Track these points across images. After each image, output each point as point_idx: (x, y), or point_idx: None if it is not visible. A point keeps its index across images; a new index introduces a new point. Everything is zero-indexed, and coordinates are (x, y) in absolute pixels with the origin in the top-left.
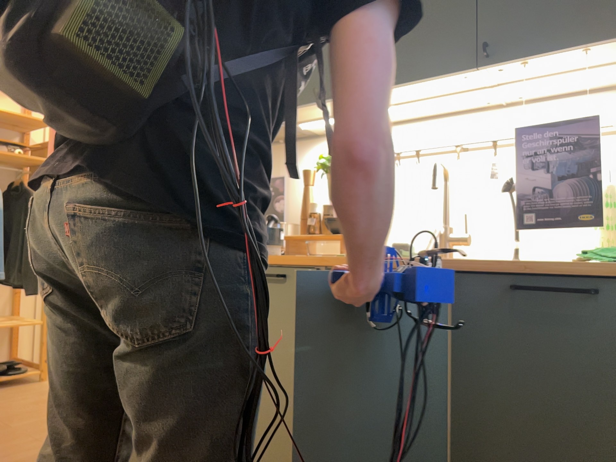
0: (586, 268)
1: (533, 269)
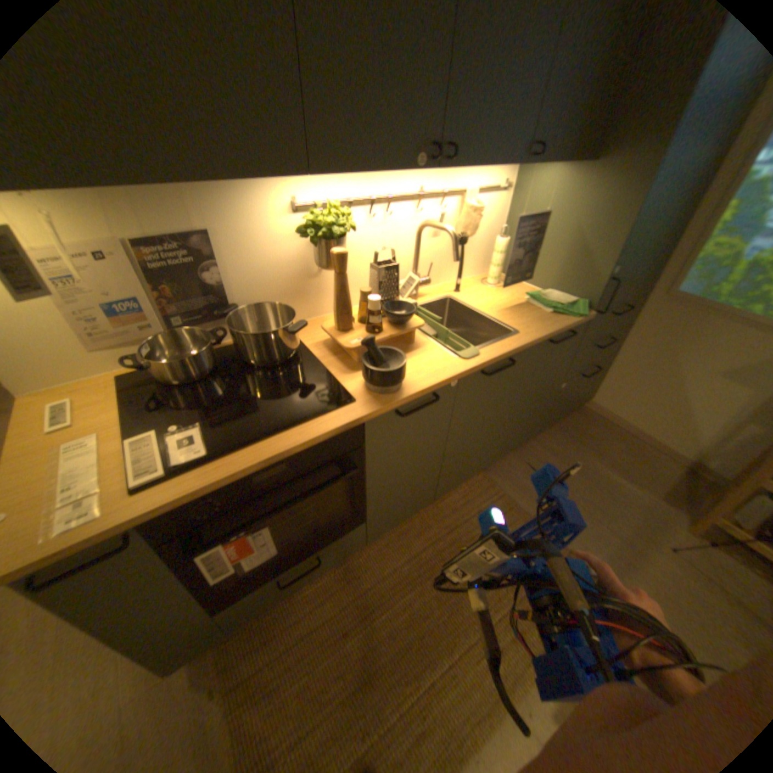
0: (575, 325)
1: (560, 331)
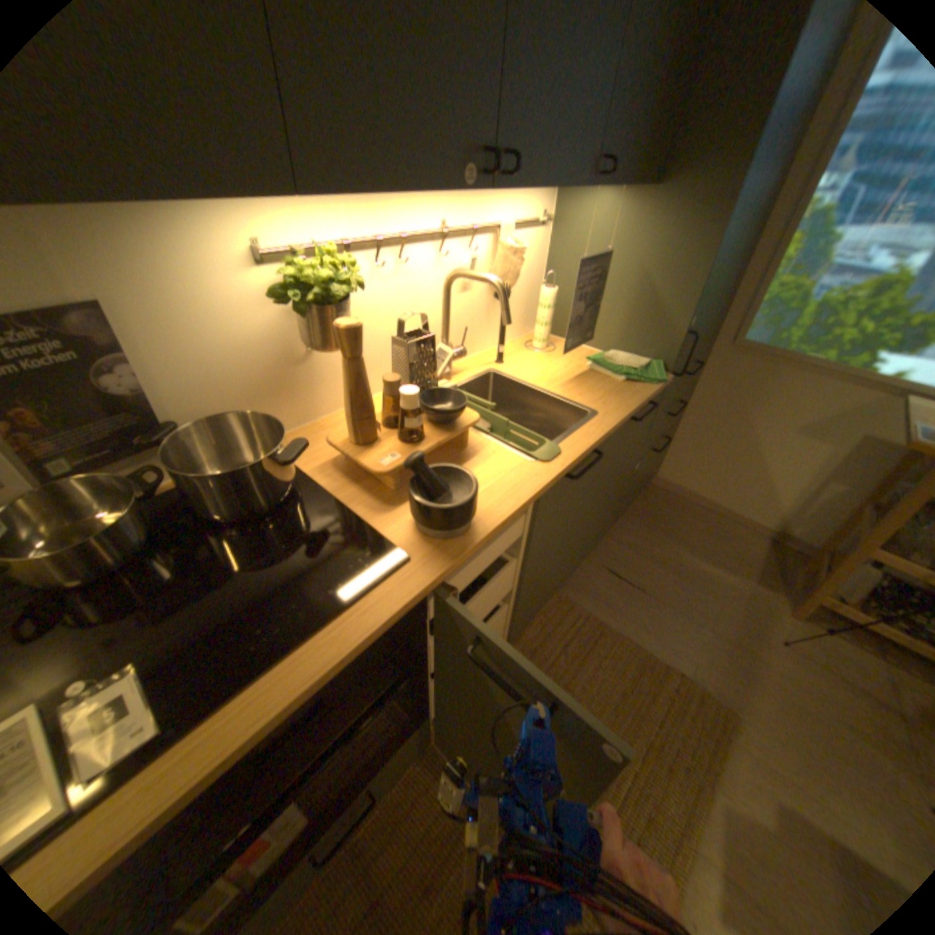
0: (656, 394)
1: (642, 405)
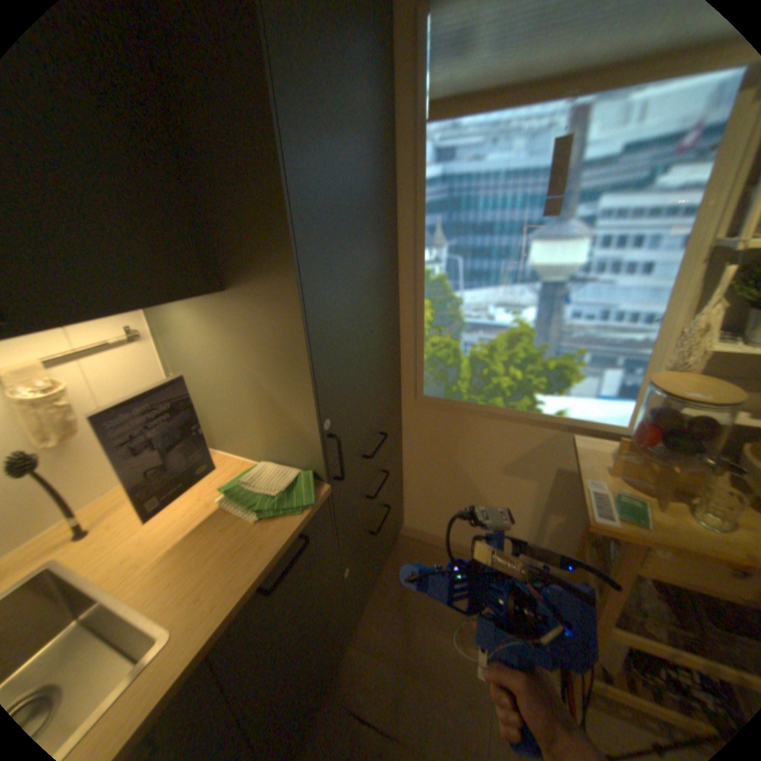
0: (298, 533)
1: (271, 566)
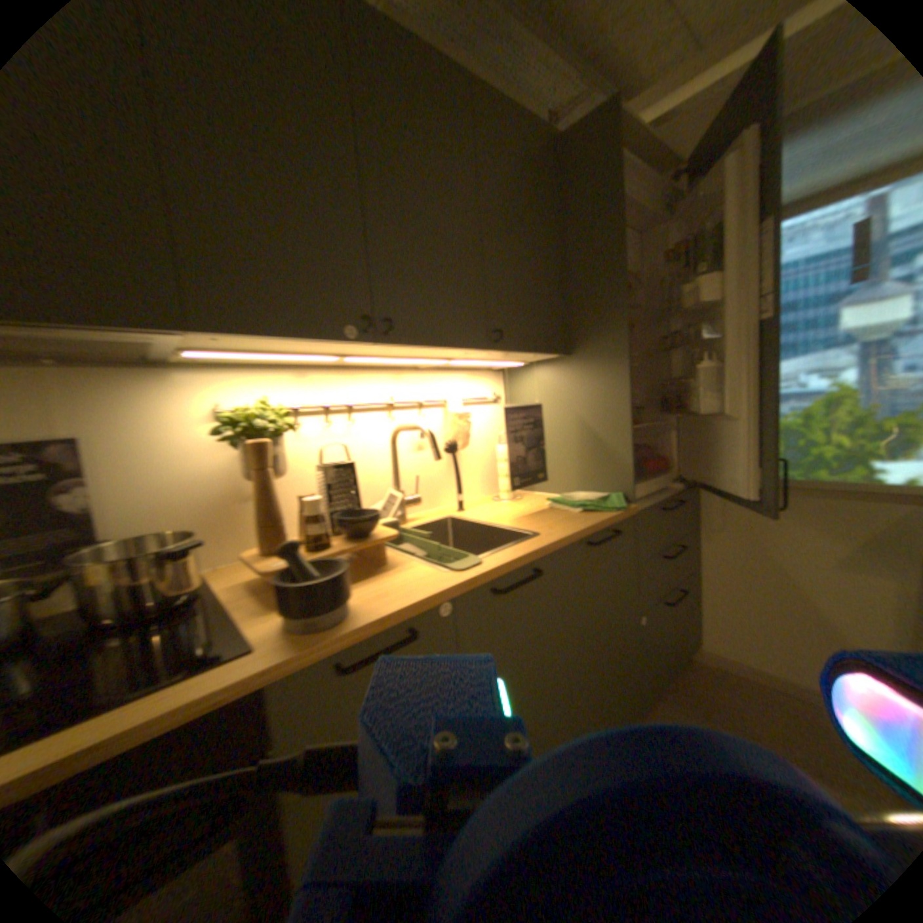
0: (613, 518)
1: (595, 527)
